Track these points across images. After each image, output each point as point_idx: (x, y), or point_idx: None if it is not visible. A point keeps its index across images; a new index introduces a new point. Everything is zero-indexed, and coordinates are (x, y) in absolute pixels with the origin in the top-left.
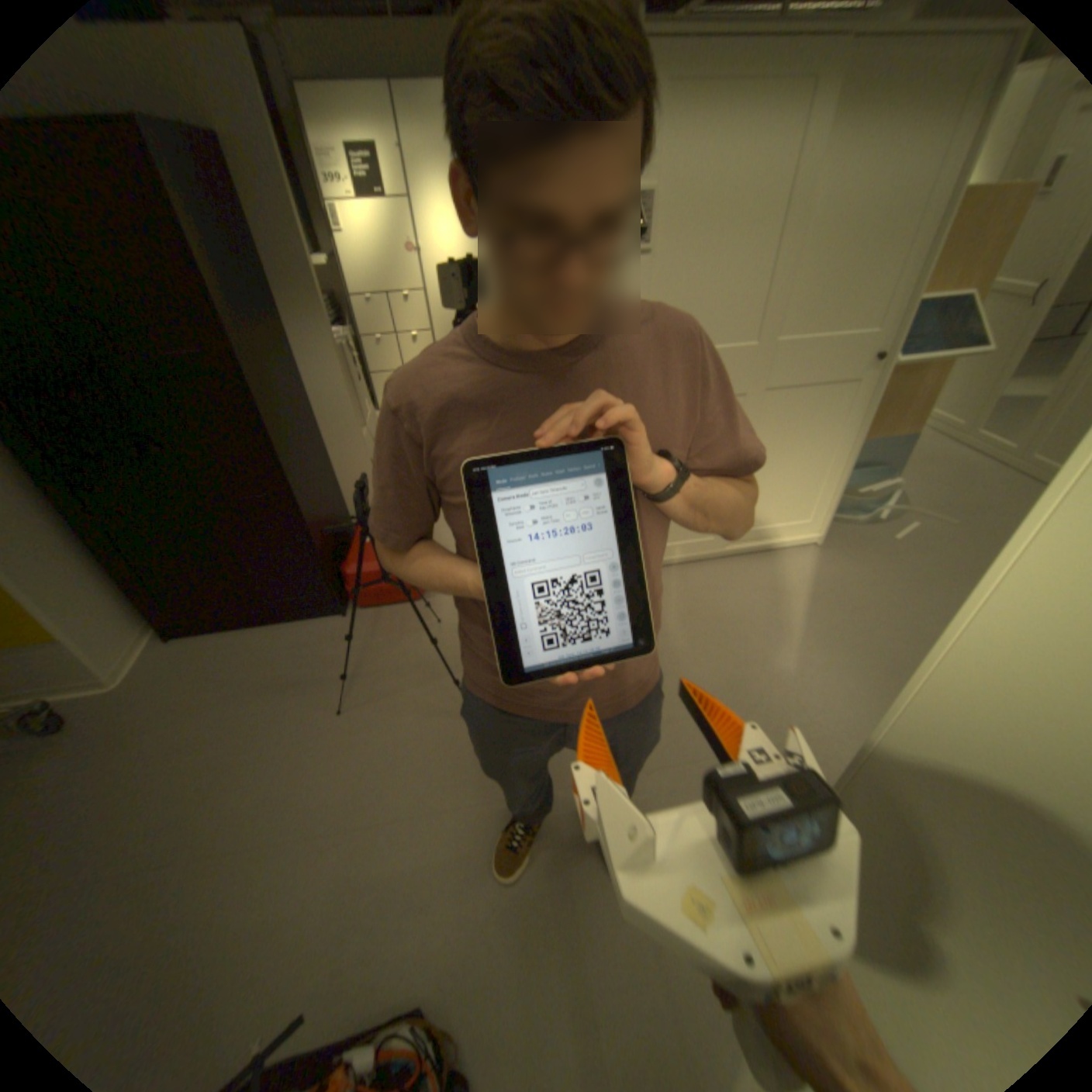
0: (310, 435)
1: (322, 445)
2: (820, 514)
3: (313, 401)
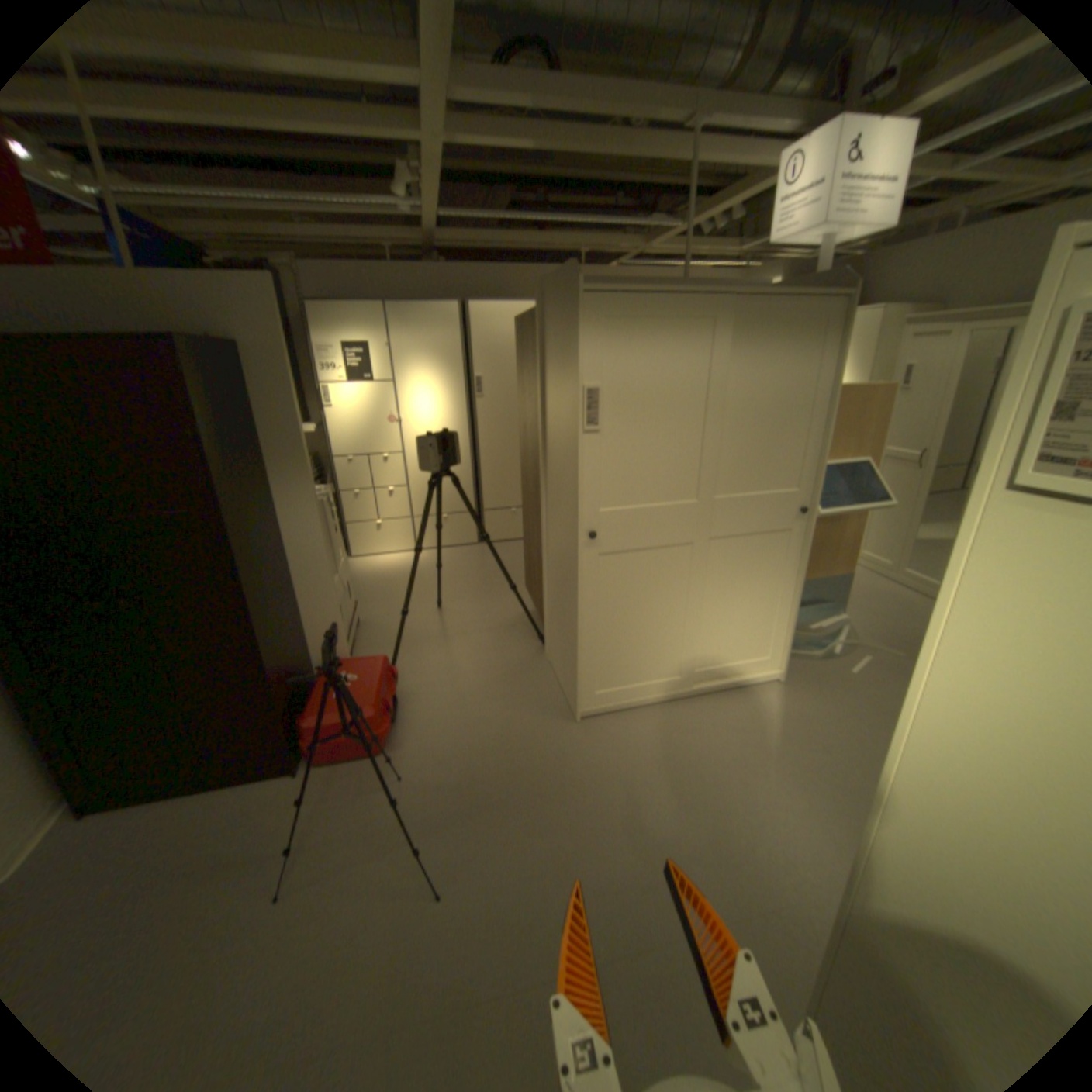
0: (282, 584)
1: (292, 593)
2: (777, 650)
3: (289, 552)
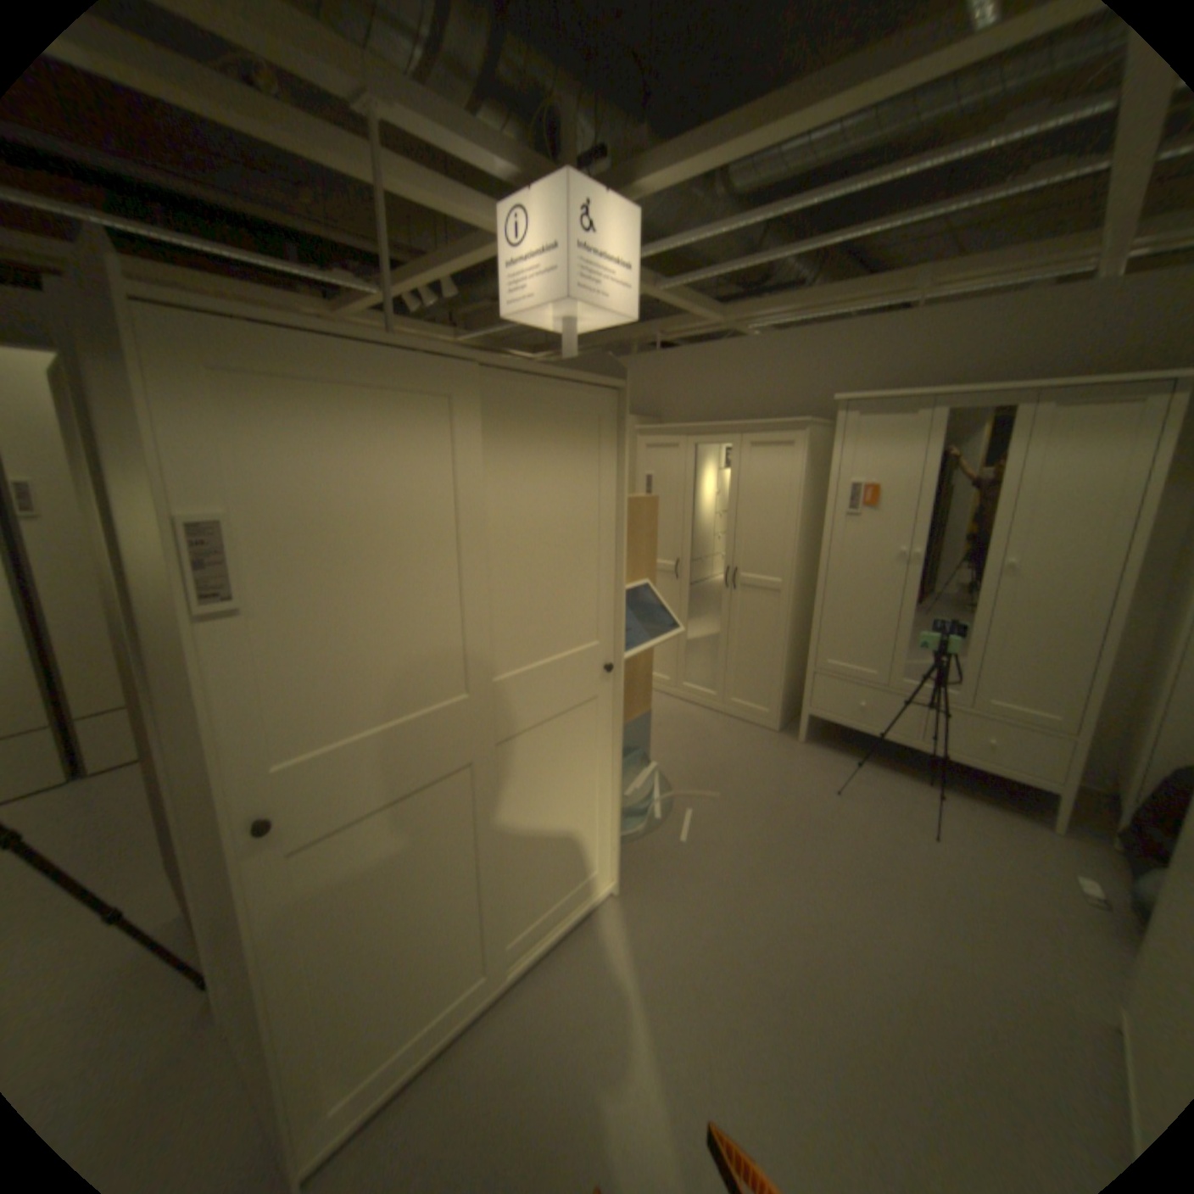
0: None
1: None
2: (603, 856)
3: None
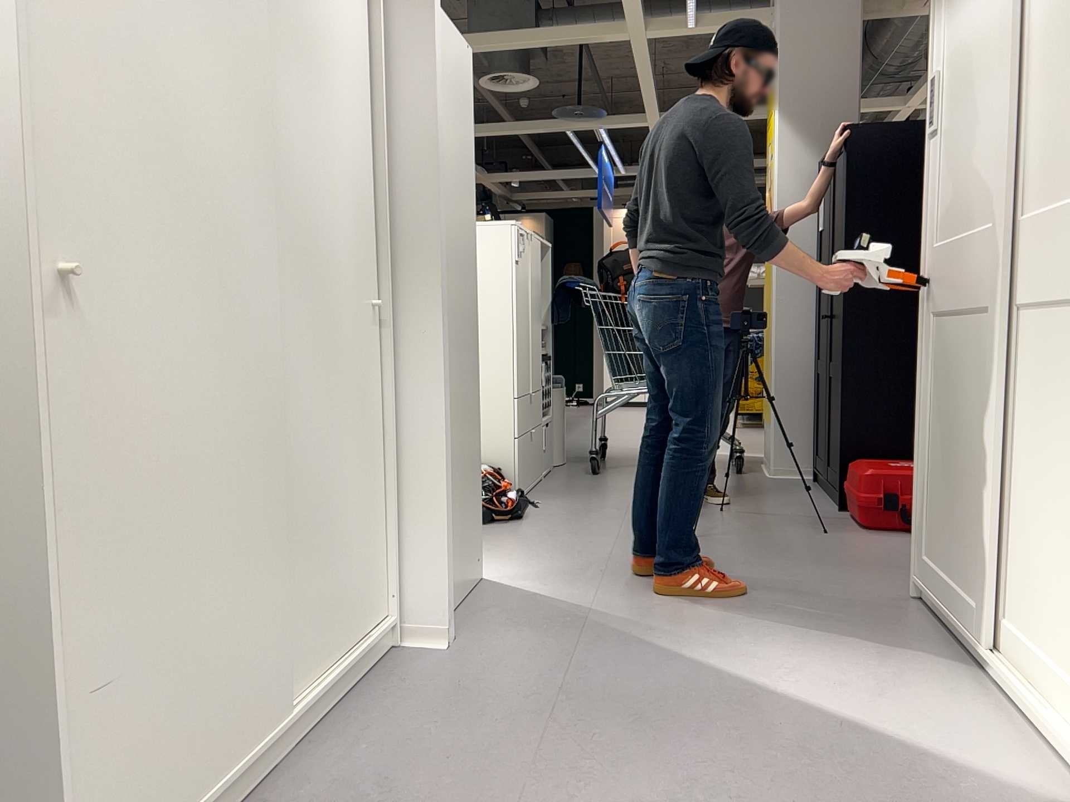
0: None
1: None
2: None
3: None
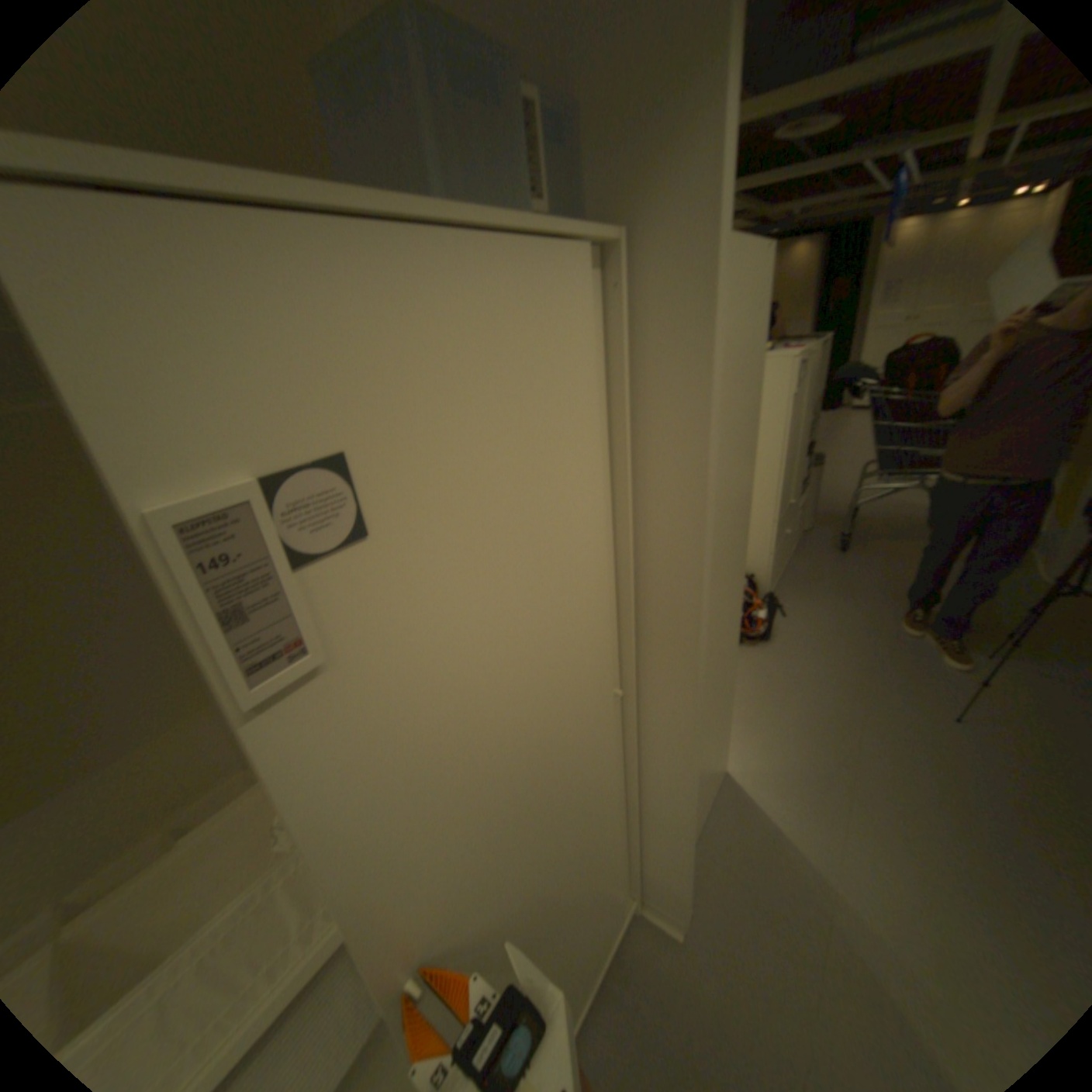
0: None
1: None
2: None
3: None
